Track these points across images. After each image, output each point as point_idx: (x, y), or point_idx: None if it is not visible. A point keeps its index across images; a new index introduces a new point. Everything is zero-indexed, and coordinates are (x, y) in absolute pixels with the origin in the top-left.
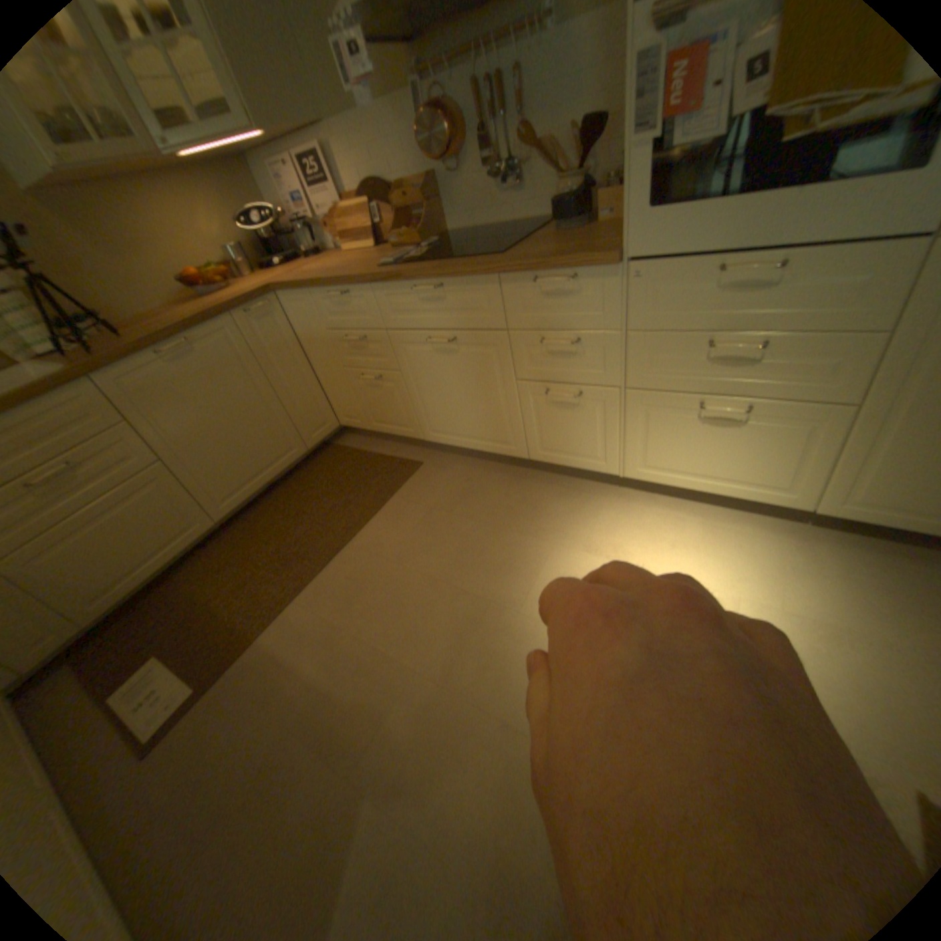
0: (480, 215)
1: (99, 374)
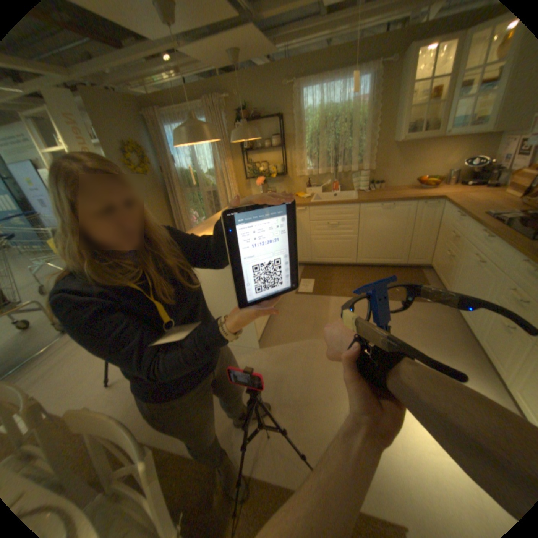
0: None
1: (362, 205)
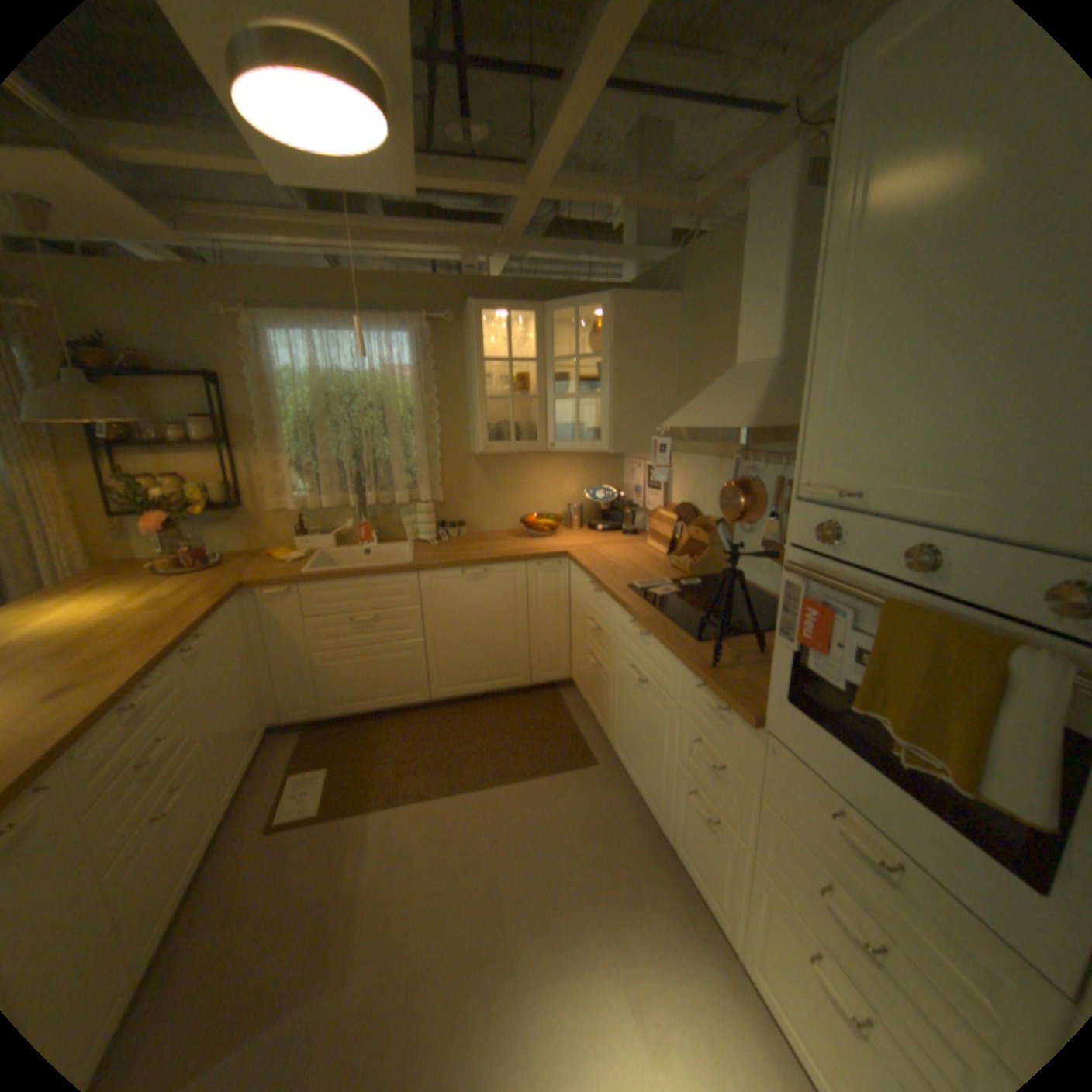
0: (759, 580)
1: (423, 575)
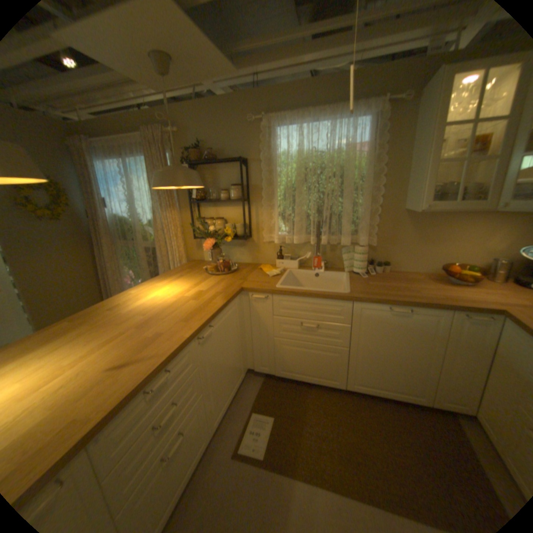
0: None
1: (358, 304)
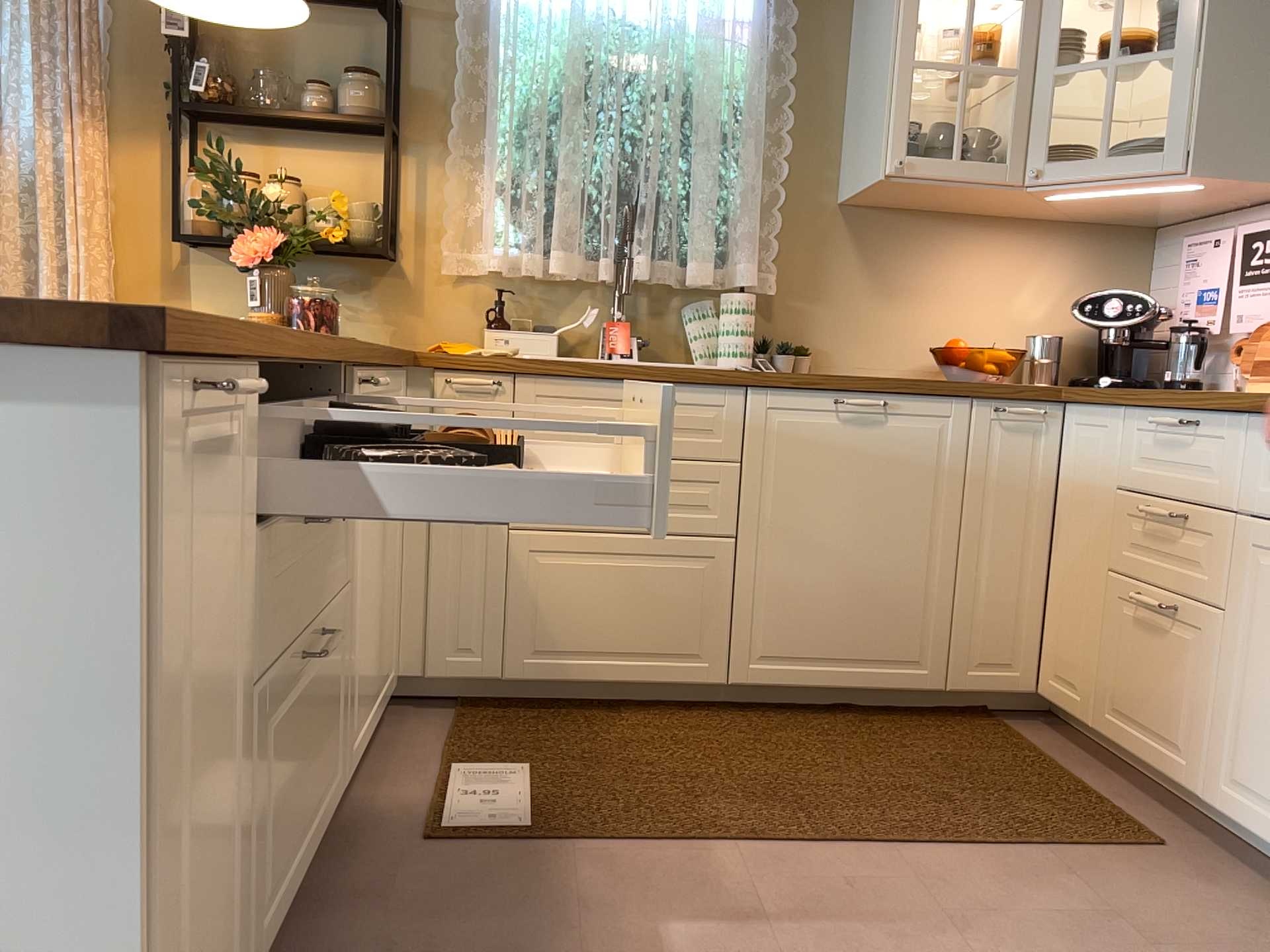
0: None
1: (760, 393)
